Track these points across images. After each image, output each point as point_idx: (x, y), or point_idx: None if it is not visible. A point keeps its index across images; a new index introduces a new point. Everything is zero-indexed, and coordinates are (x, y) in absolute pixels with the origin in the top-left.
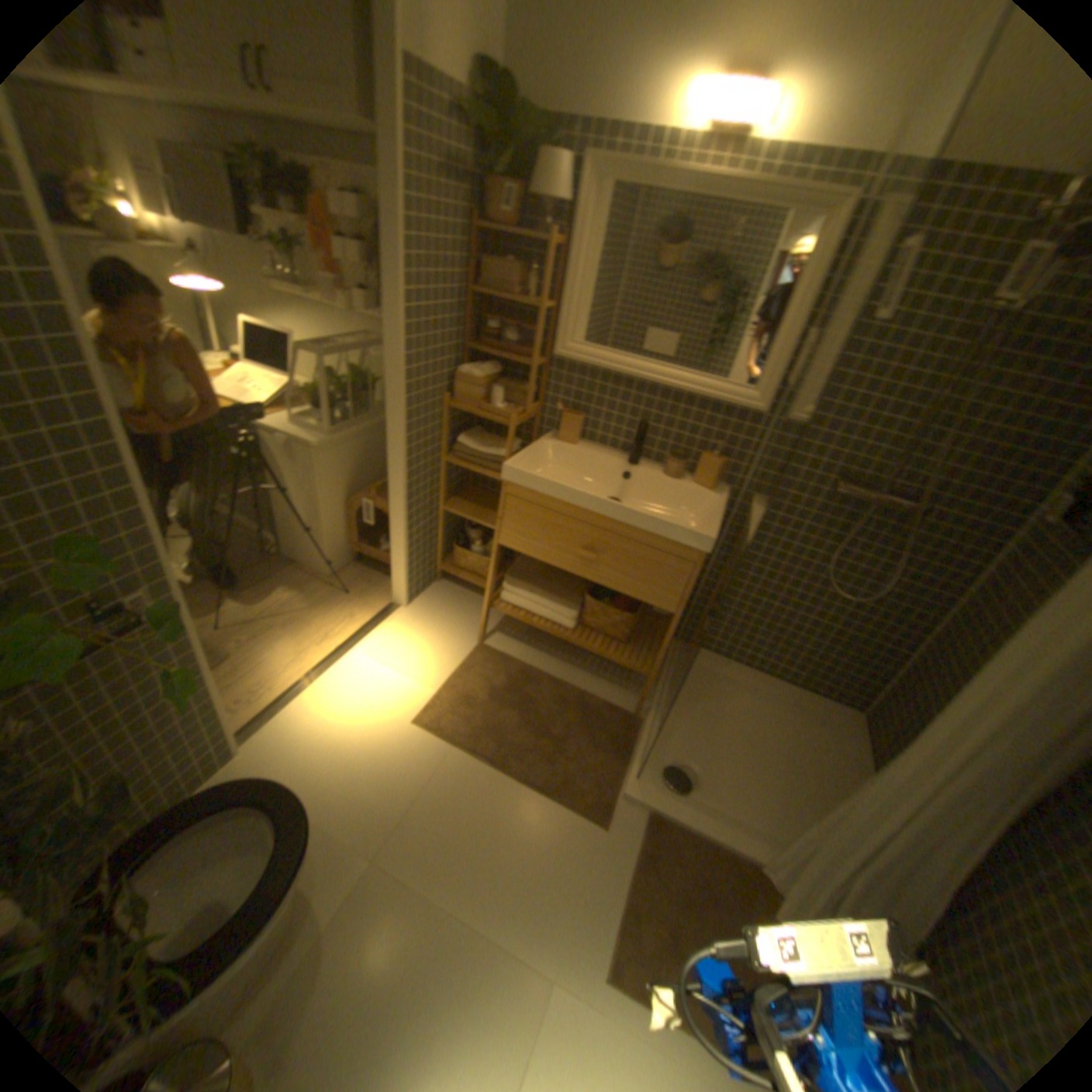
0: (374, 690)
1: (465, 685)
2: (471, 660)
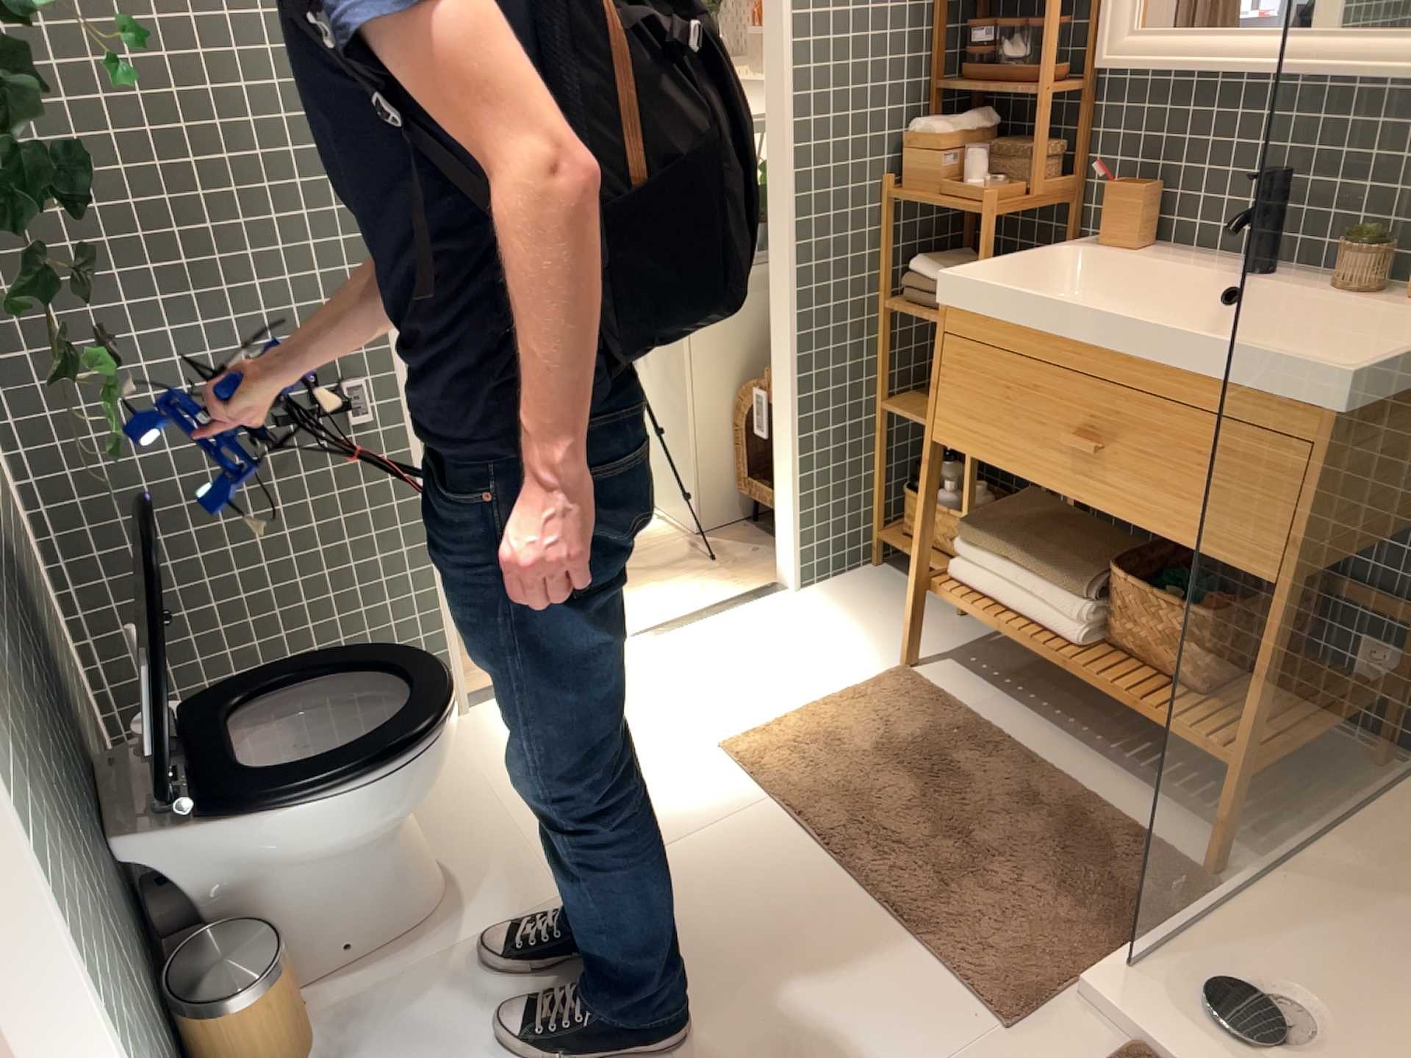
0: (687, 691)
1: (843, 722)
2: (875, 688)
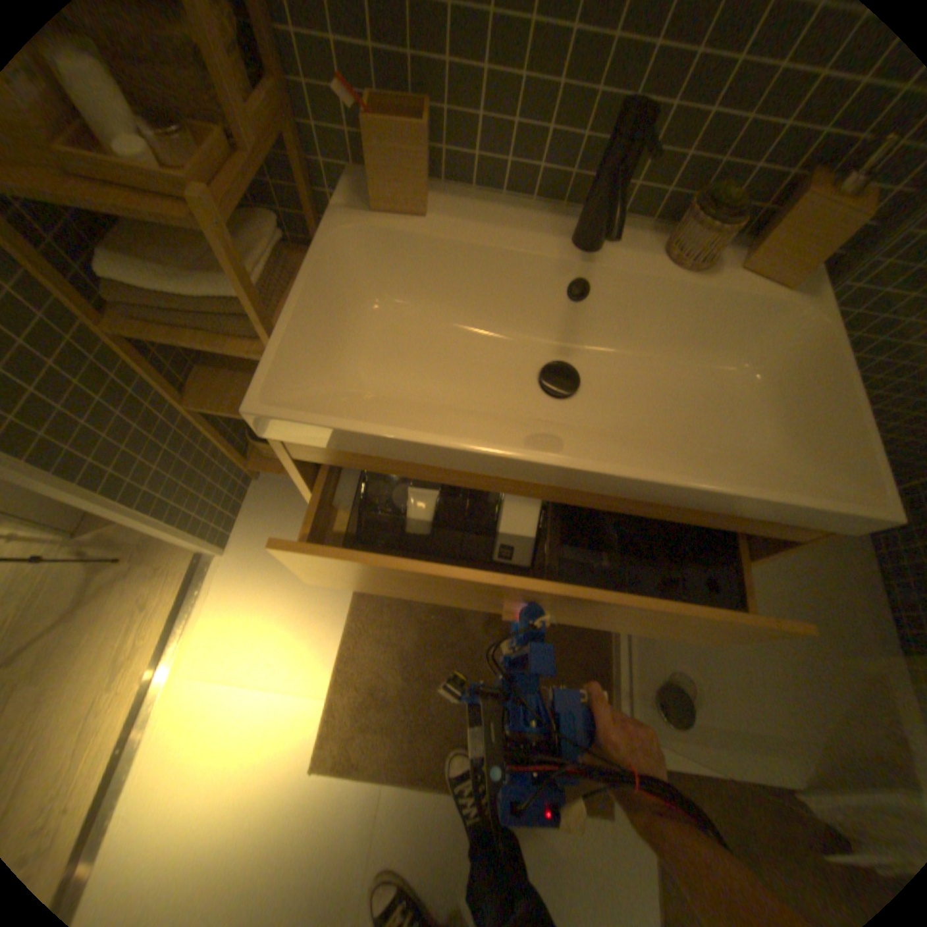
0: (231, 741)
1: (364, 672)
2: (356, 620)
